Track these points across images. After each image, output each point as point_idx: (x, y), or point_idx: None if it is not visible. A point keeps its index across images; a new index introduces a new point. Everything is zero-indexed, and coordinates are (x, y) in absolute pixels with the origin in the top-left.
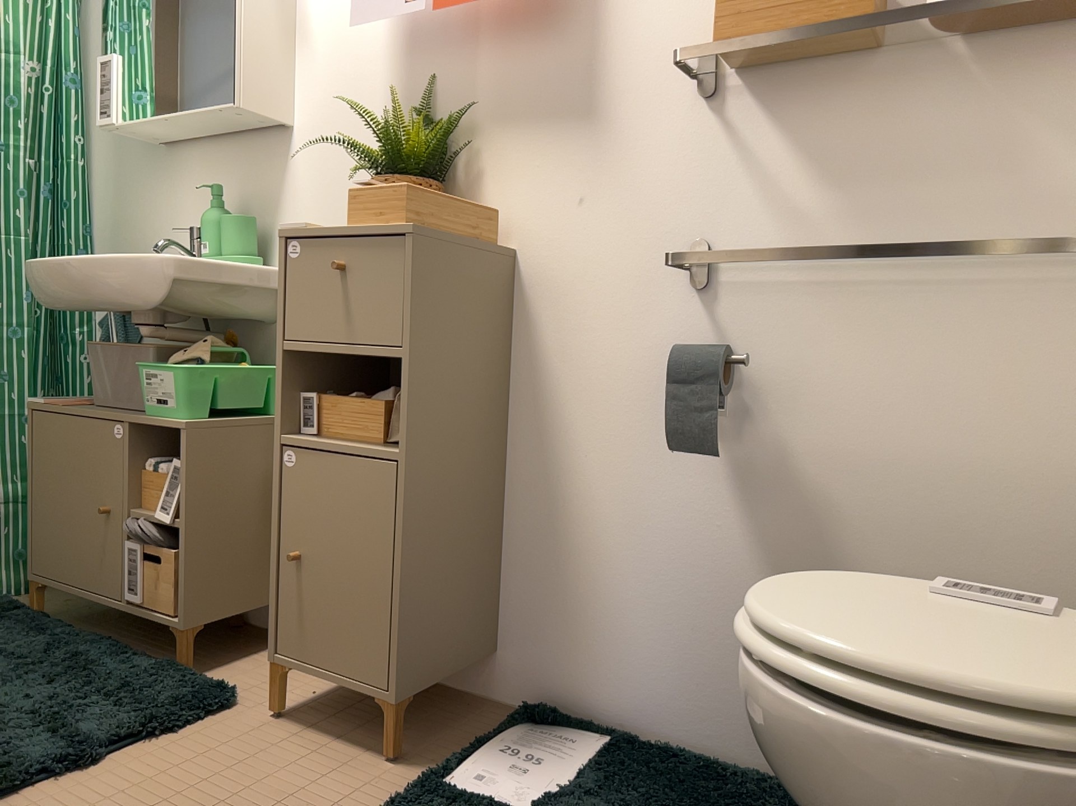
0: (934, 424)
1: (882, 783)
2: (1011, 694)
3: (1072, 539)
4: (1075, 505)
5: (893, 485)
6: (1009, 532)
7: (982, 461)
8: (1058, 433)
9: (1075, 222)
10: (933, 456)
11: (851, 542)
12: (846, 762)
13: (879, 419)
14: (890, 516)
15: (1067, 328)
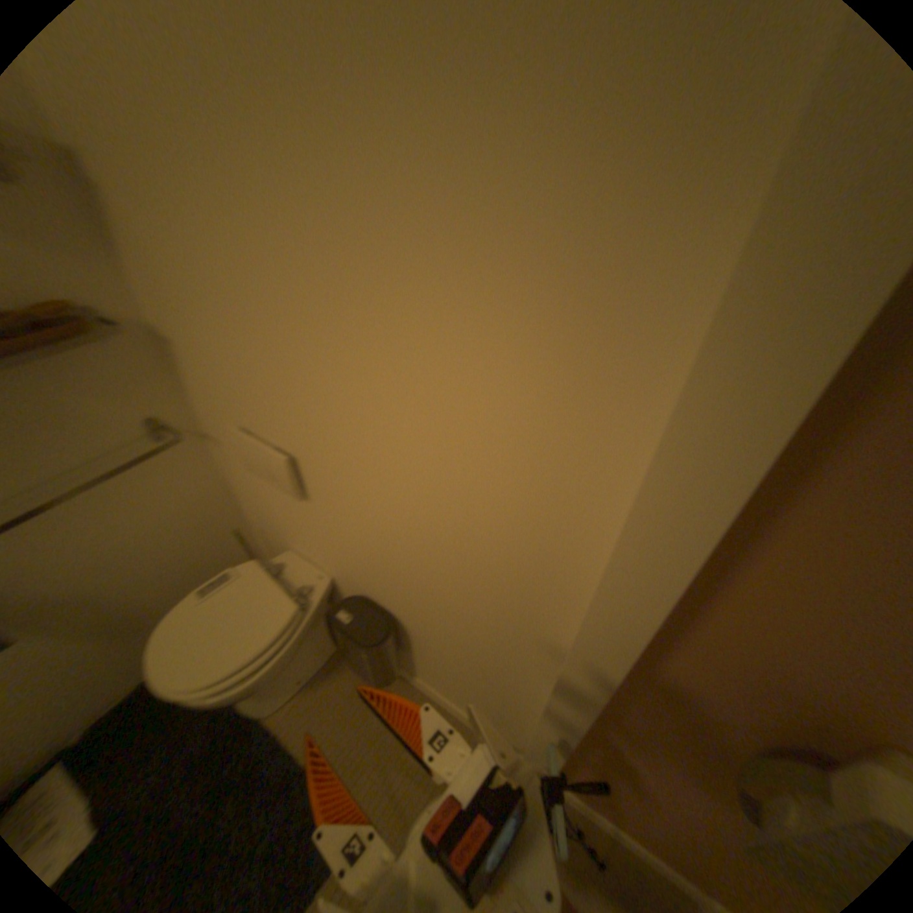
0: (106, 536)
1: (260, 683)
2: (272, 634)
3: (187, 529)
4: (181, 519)
5: (104, 568)
6: (165, 543)
7: (138, 532)
8: (160, 504)
9: (110, 430)
10: (115, 546)
11: (102, 599)
12: (249, 691)
13: (74, 553)
14: (113, 577)
15: (137, 470)
